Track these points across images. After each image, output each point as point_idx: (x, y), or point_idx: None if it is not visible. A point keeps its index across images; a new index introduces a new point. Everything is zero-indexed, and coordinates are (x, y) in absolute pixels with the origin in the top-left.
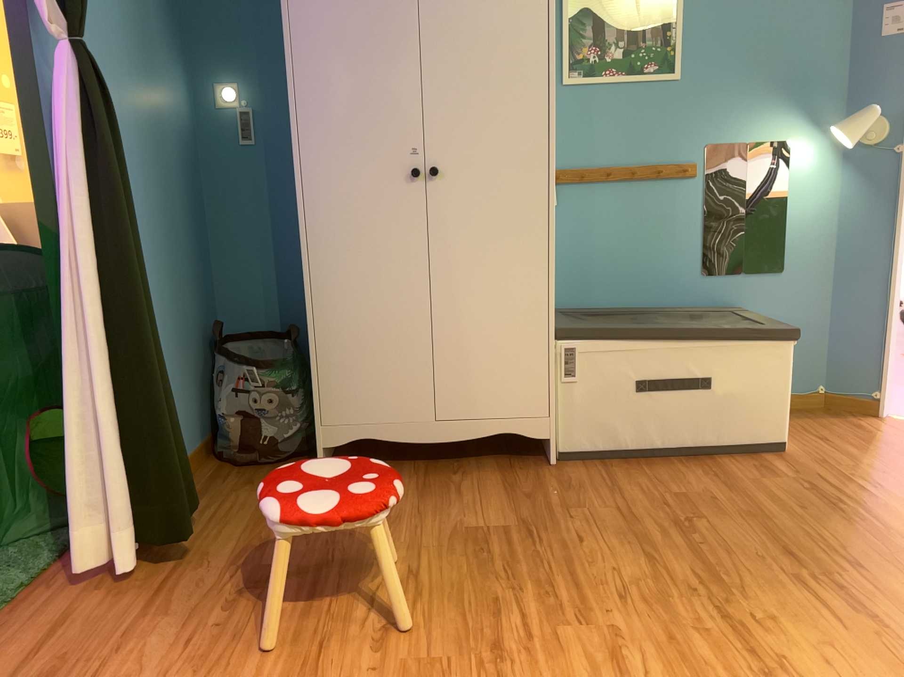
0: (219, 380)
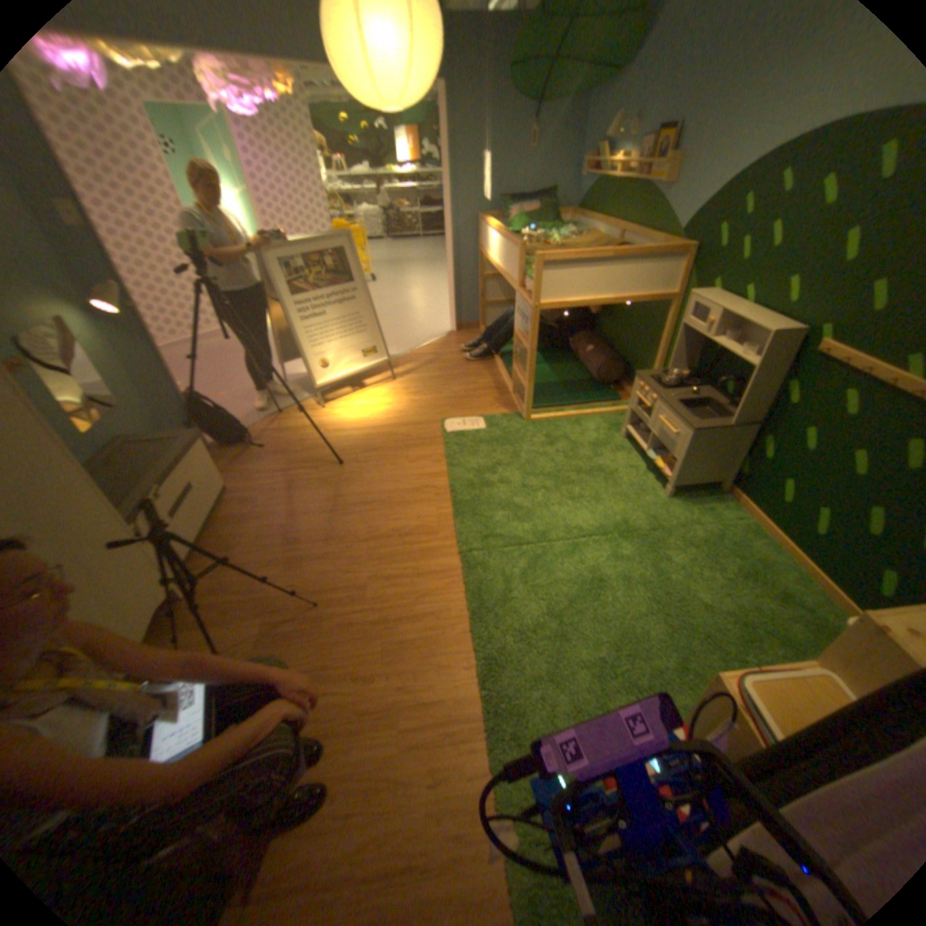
0: None
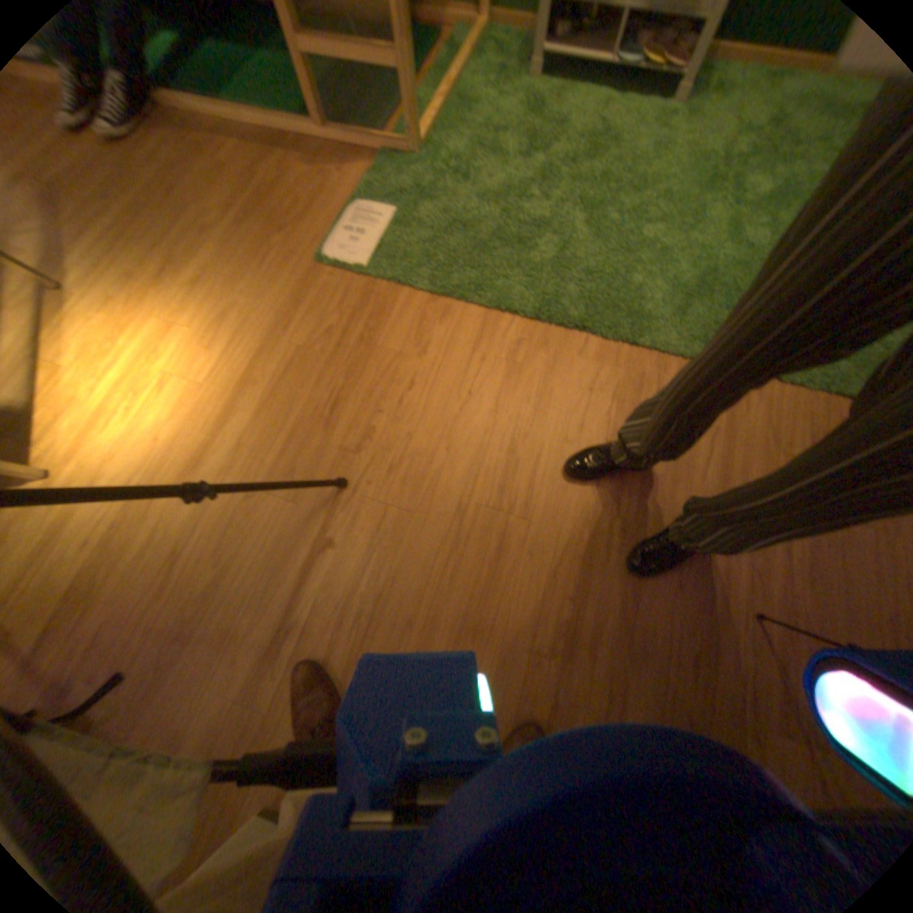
0: None
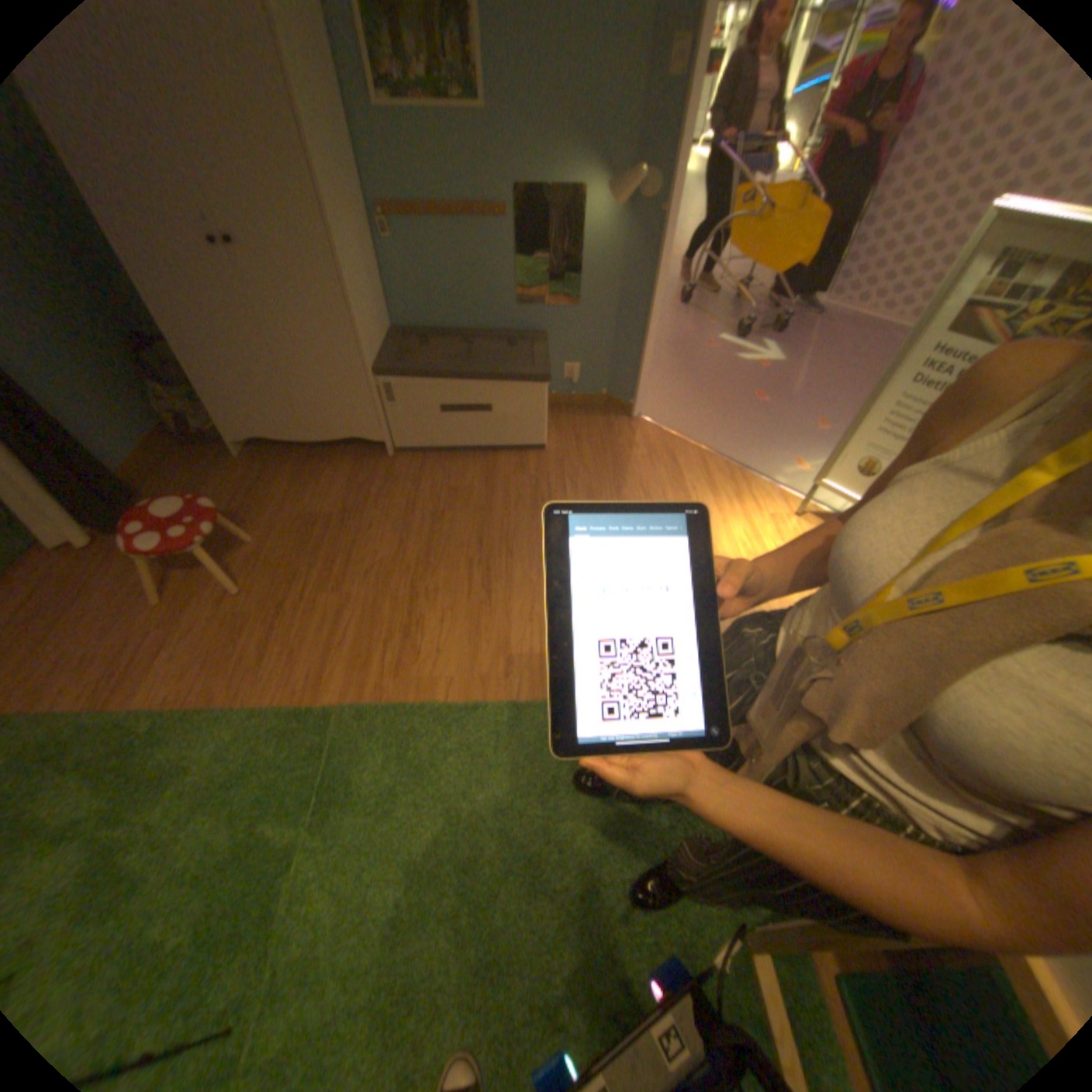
0: (150, 380)
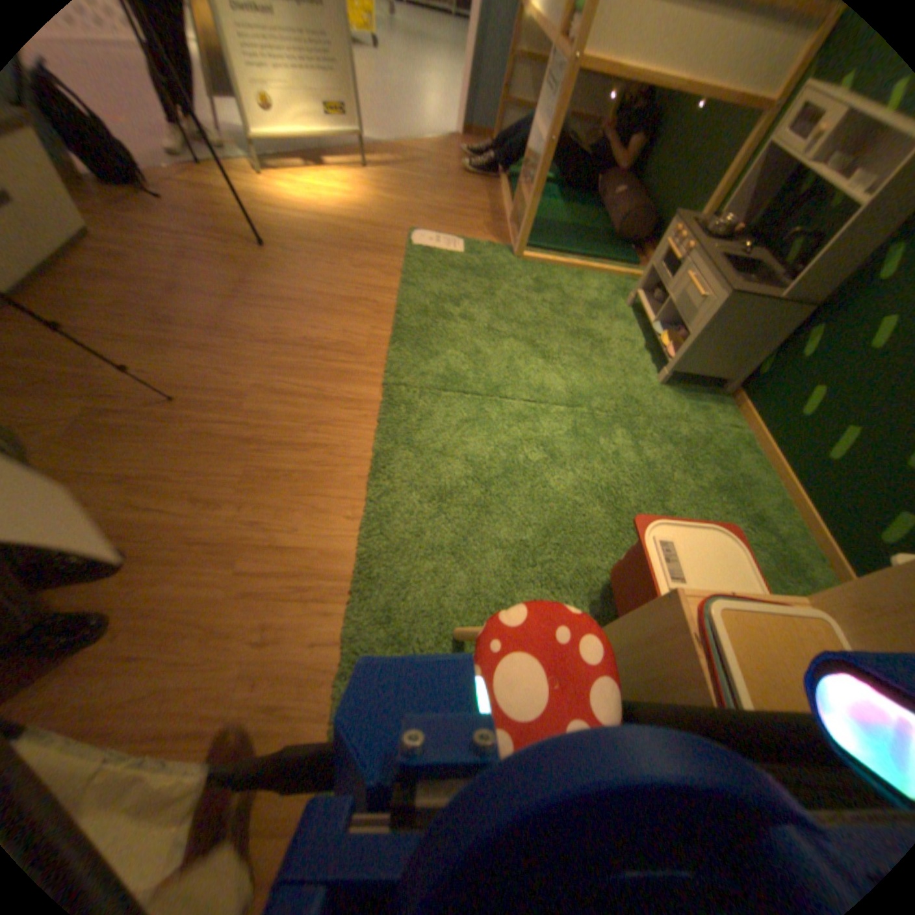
0: None
